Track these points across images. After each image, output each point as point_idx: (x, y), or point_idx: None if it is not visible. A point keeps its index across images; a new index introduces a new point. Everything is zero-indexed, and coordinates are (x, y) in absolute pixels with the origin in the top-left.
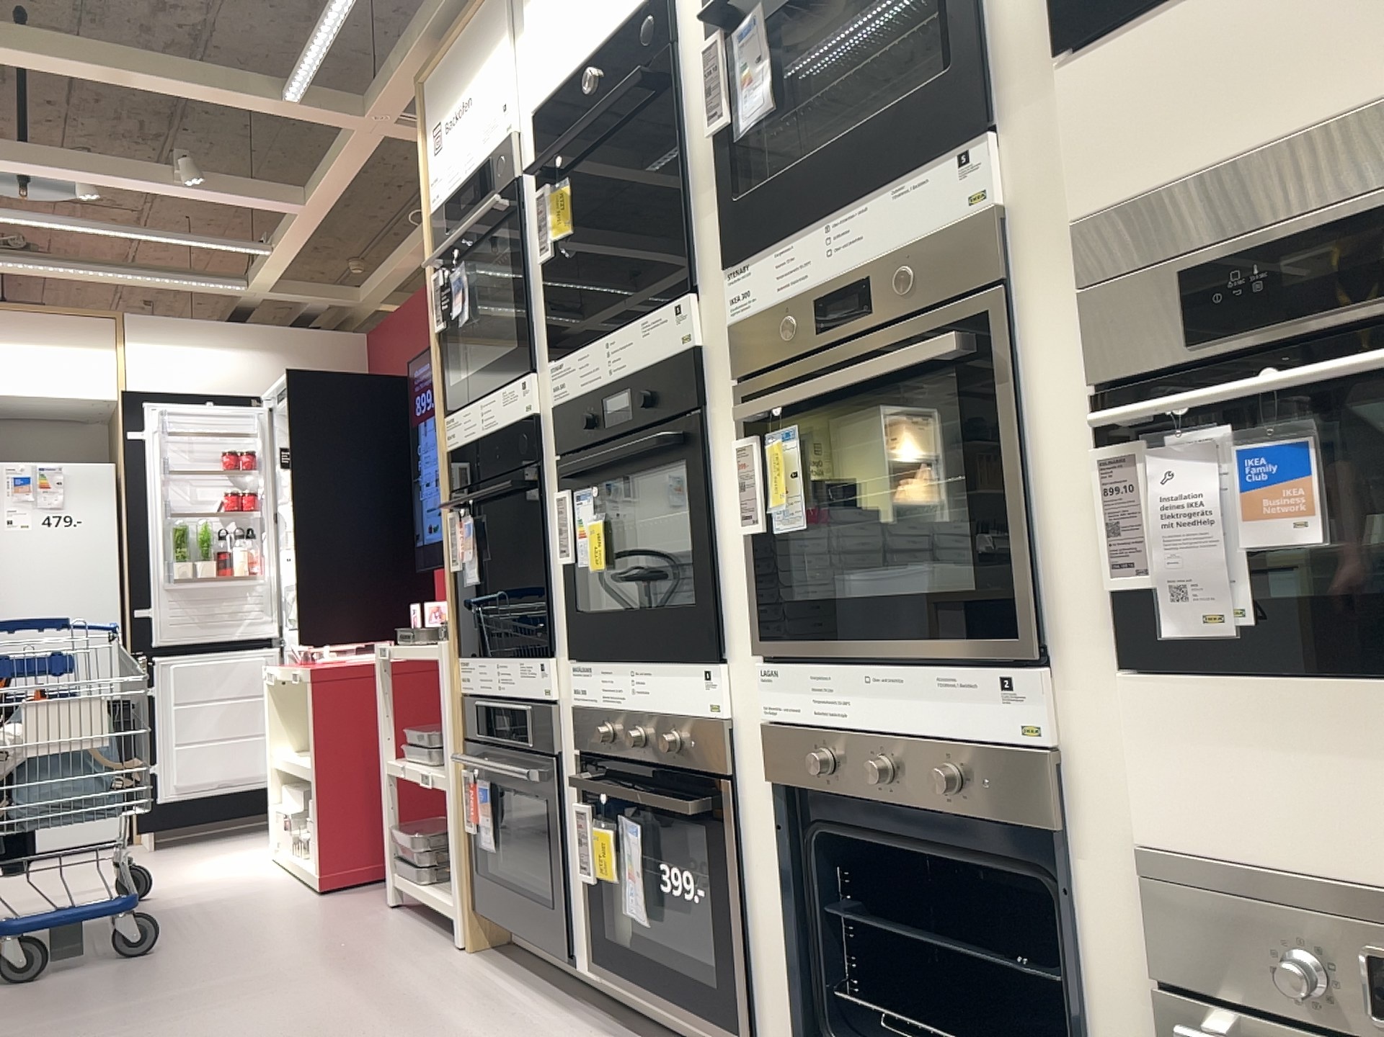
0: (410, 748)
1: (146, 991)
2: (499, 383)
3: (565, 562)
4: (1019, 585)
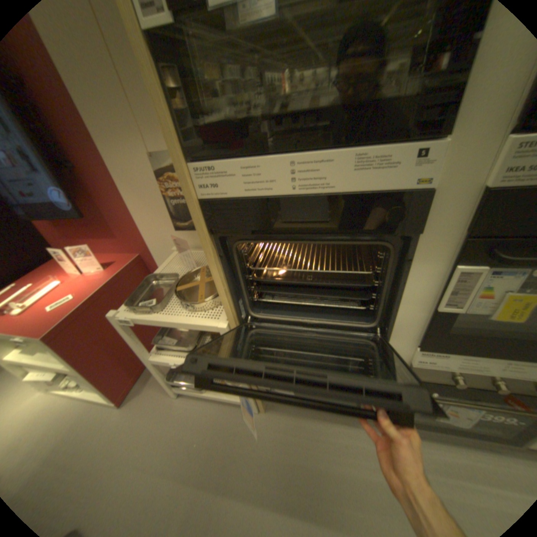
0: (159, 348)
1: None
2: (349, 139)
3: (455, 311)
4: None
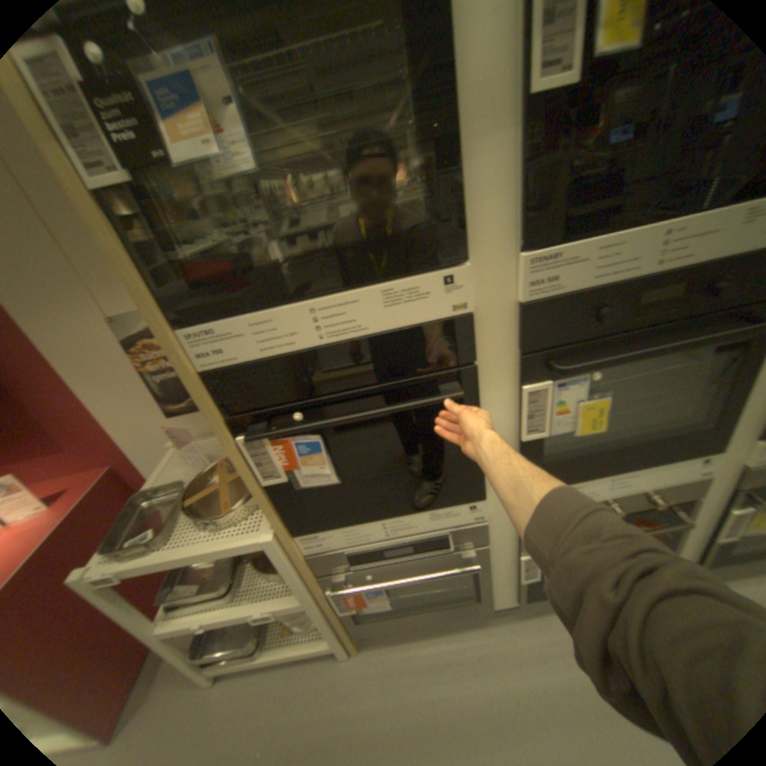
0: (169, 608)
1: None
2: (370, 277)
3: (538, 437)
4: None
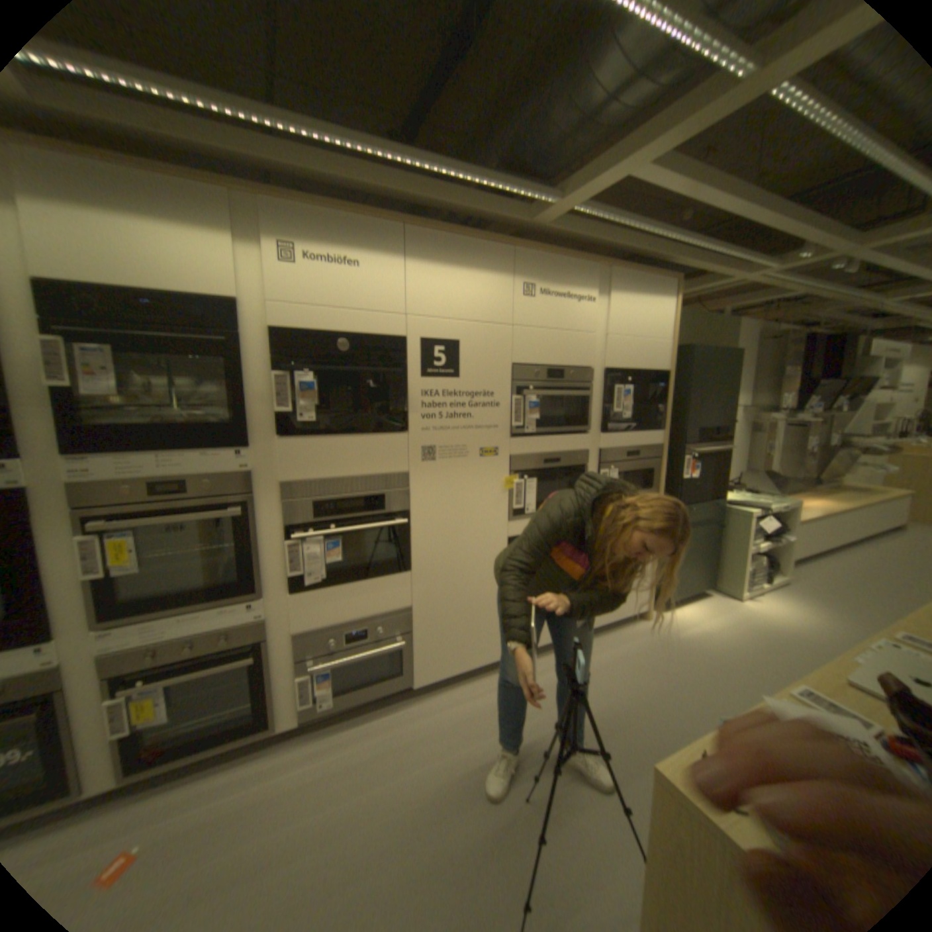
0: None
1: None
2: None
3: None
4: (254, 582)
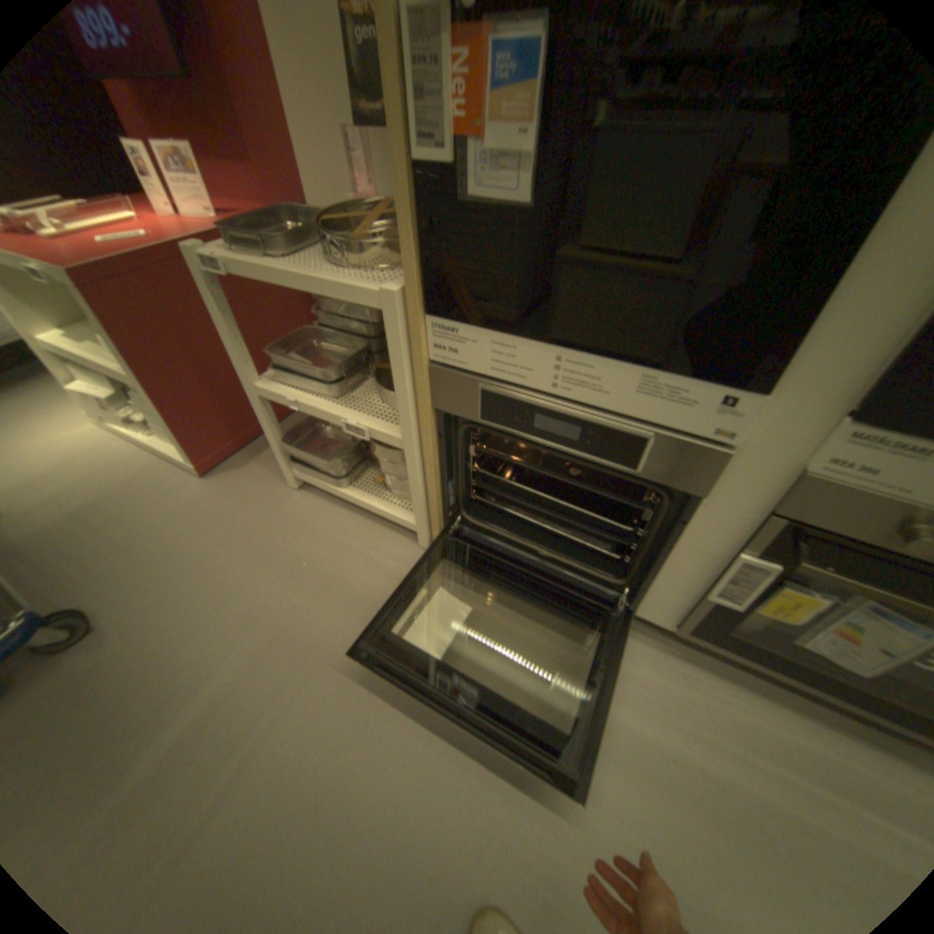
0: (278, 369)
1: (153, 718)
2: None
3: None
4: None
